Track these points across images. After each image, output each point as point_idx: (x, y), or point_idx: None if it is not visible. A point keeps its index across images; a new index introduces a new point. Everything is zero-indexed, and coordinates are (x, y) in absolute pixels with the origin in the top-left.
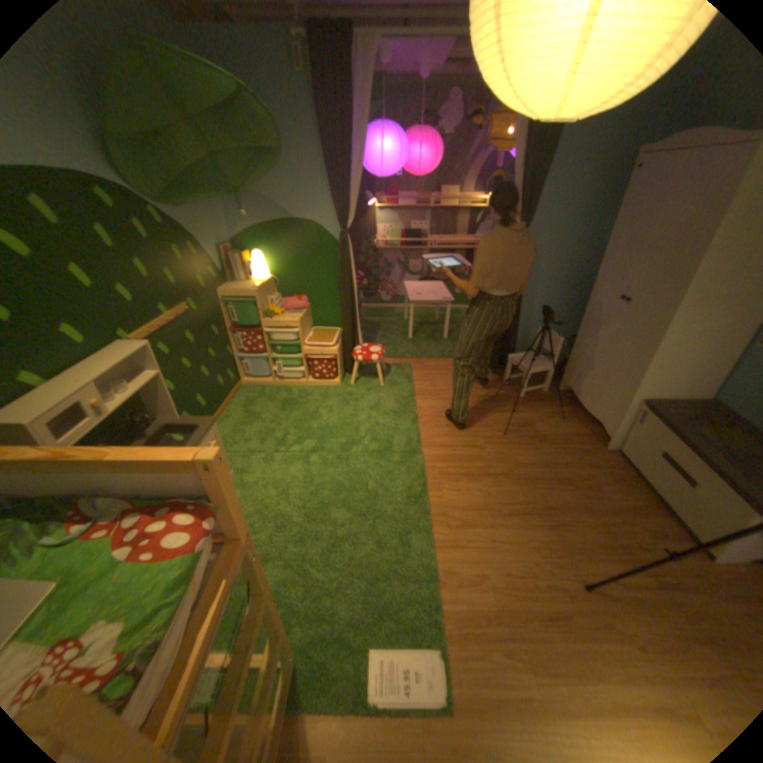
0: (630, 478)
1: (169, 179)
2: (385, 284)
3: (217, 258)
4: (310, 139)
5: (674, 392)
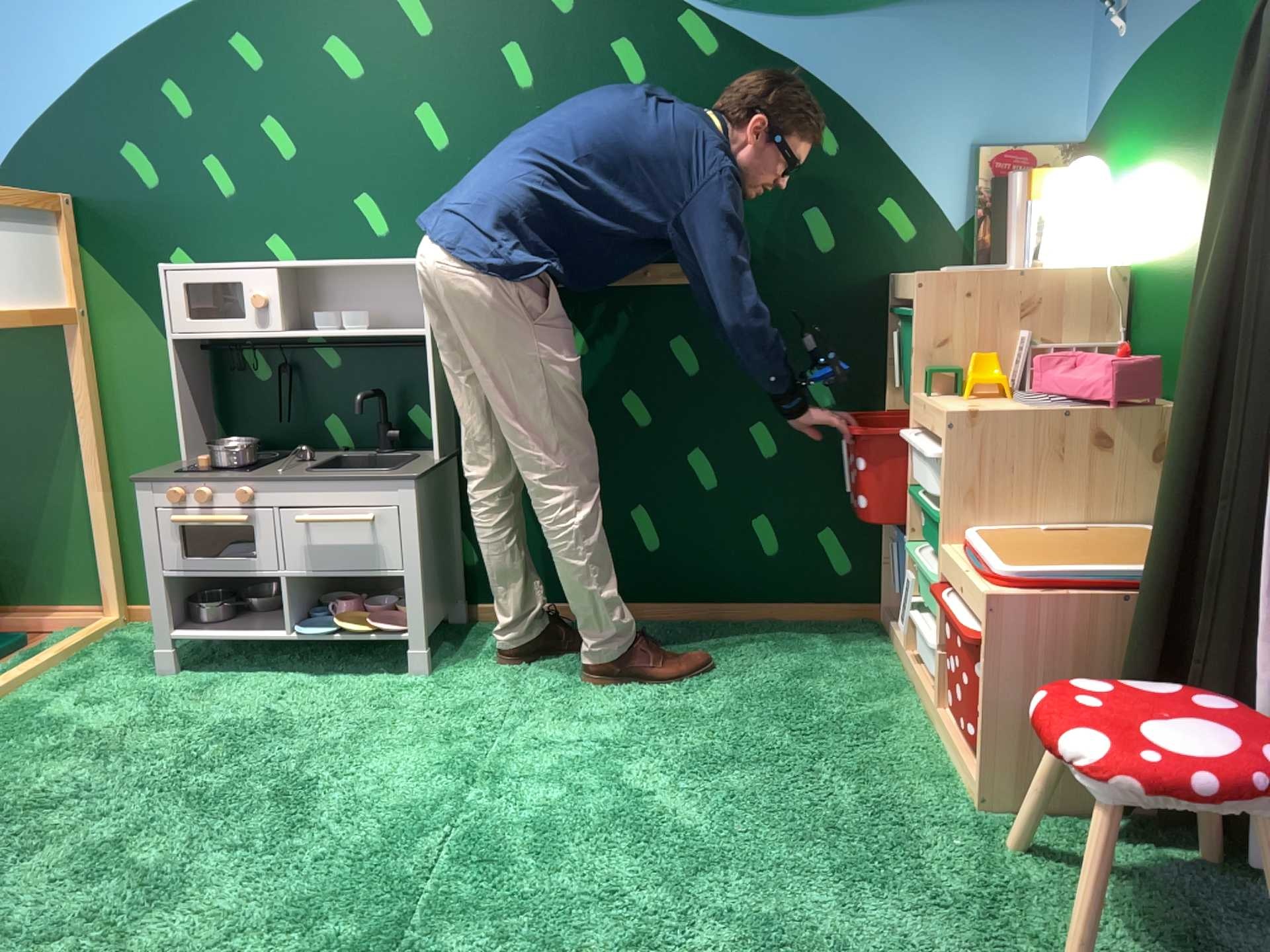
0: None
1: None
2: None
3: (968, 187)
4: None
5: None
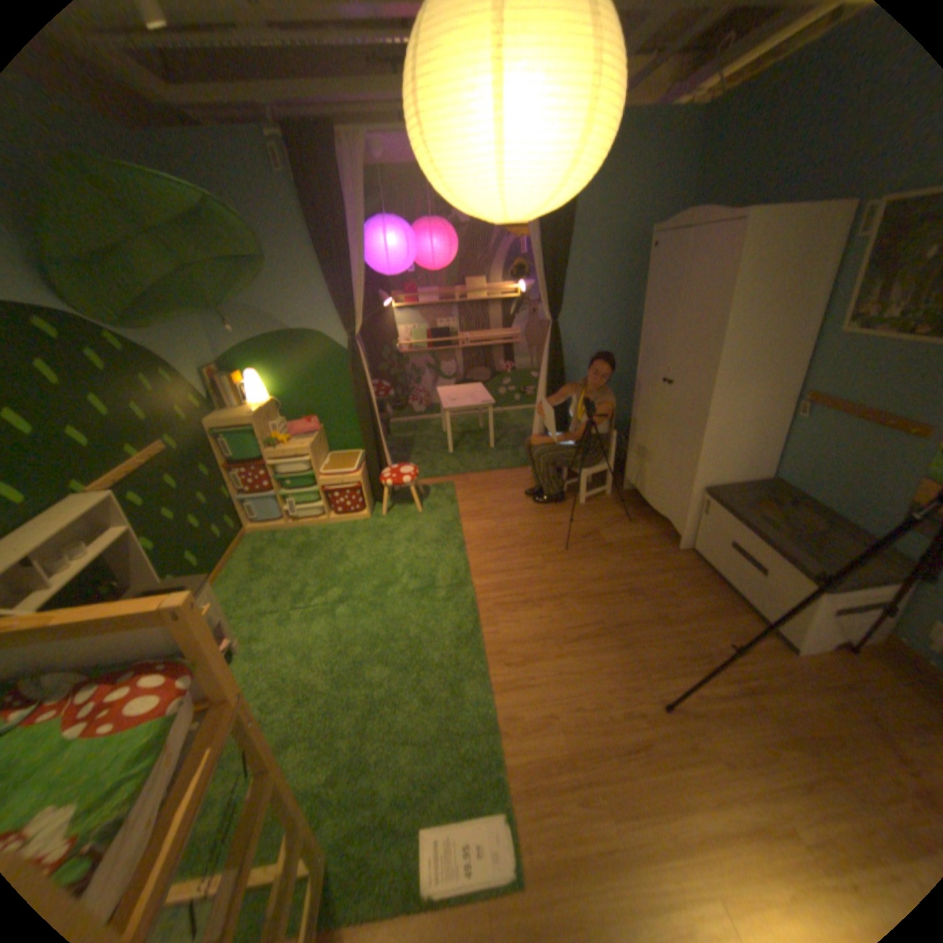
0: (706, 577)
1: (131, 299)
2: (417, 393)
3: (202, 384)
4: (301, 242)
5: (733, 475)
